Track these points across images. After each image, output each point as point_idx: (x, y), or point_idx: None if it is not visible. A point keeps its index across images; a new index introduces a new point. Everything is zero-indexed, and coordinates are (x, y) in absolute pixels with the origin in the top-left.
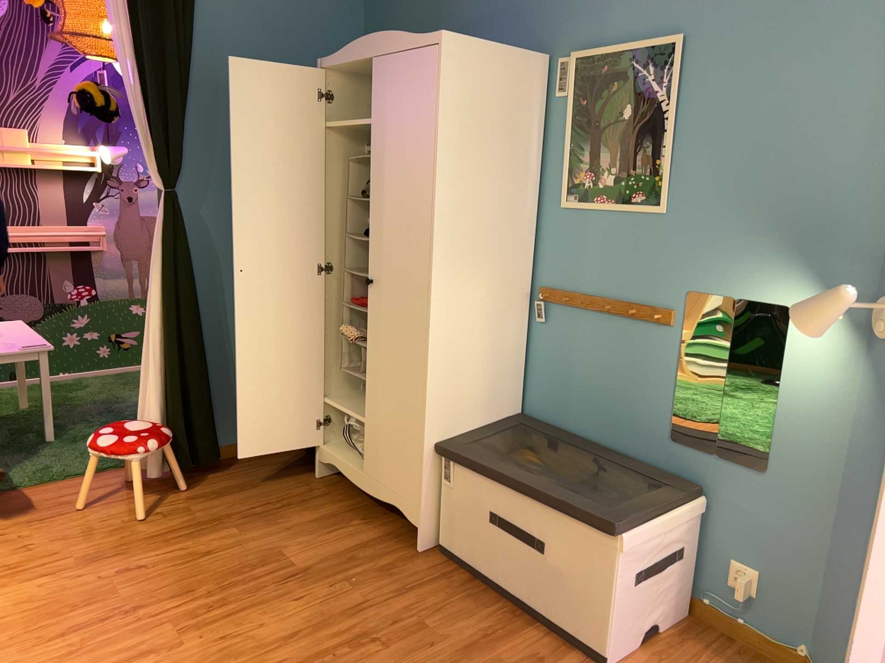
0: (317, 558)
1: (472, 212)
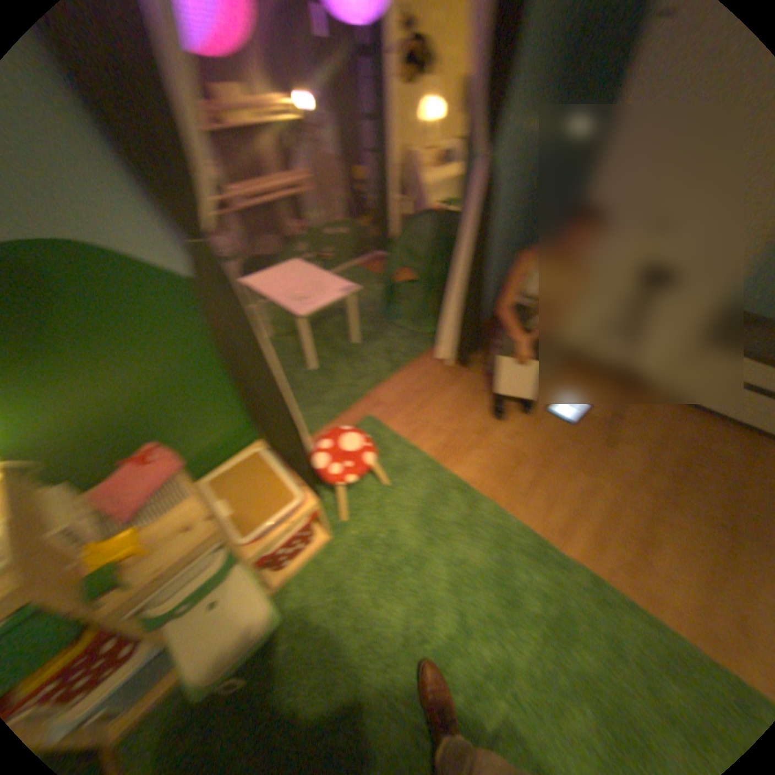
0: (602, 410)
1: None
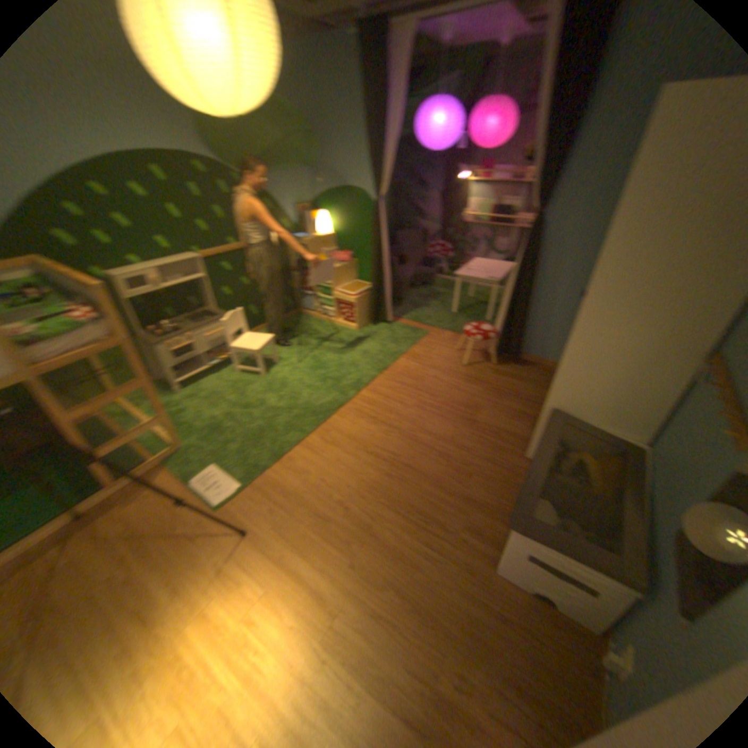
0: (486, 422)
1: (644, 265)
